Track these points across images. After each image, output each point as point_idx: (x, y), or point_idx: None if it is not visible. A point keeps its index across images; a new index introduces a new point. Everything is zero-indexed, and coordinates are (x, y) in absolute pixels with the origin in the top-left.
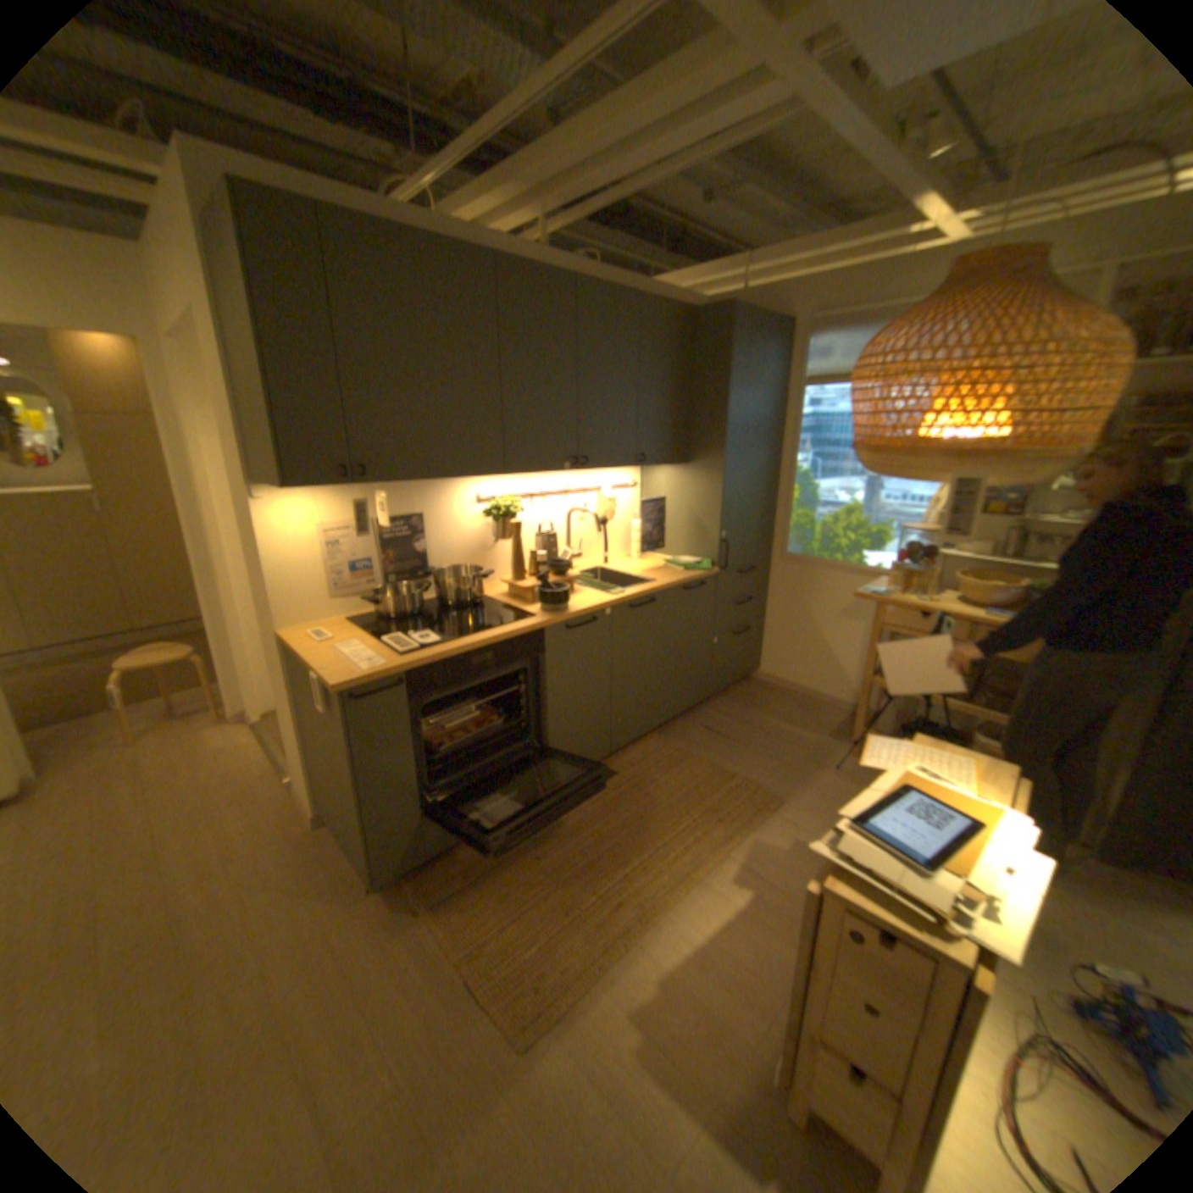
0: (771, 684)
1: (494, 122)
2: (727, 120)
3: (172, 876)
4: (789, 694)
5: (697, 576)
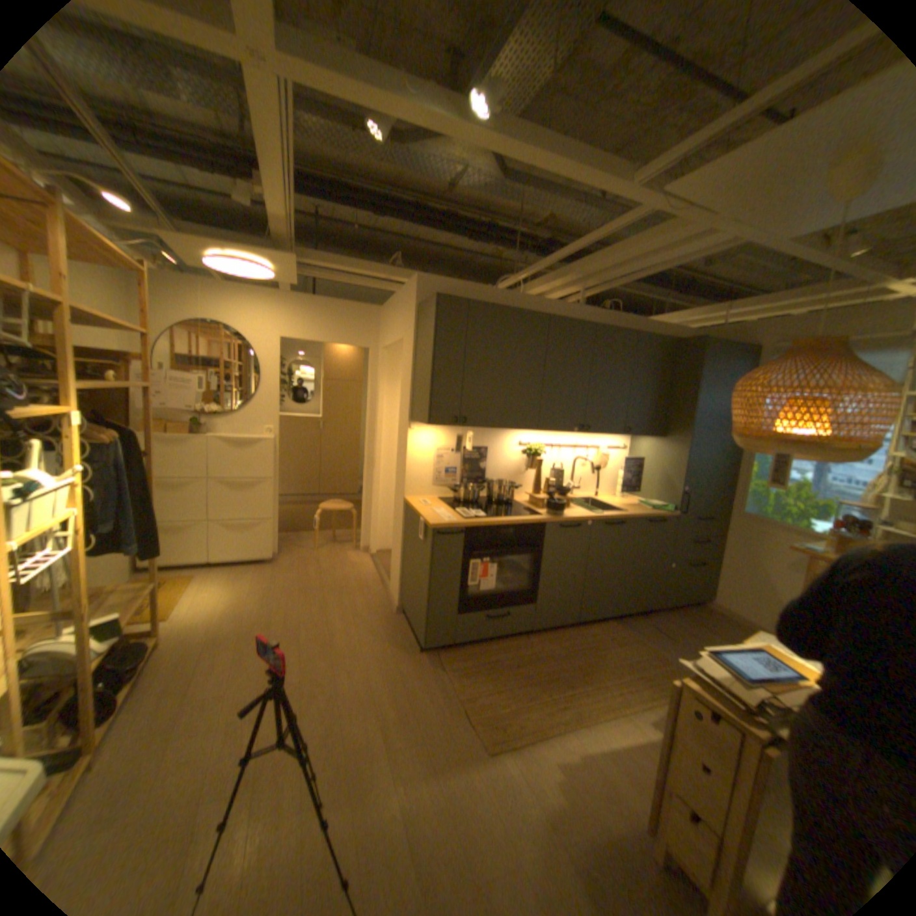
0: (724, 615)
1: (559, 256)
2: (694, 248)
3: (331, 615)
4: (739, 626)
5: (662, 514)
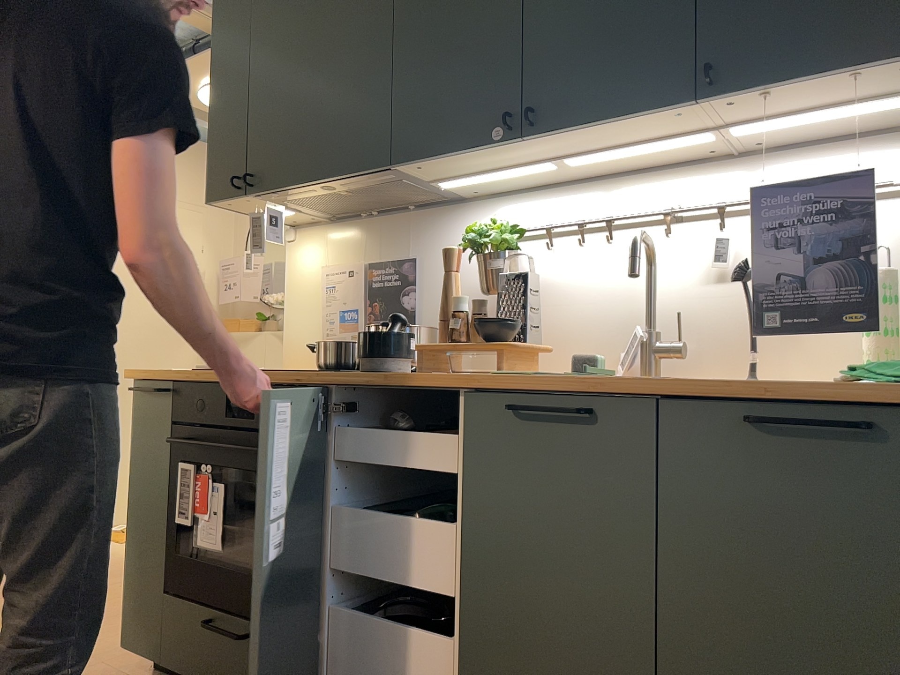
0: None
1: None
2: None
3: None
4: None
5: (865, 395)
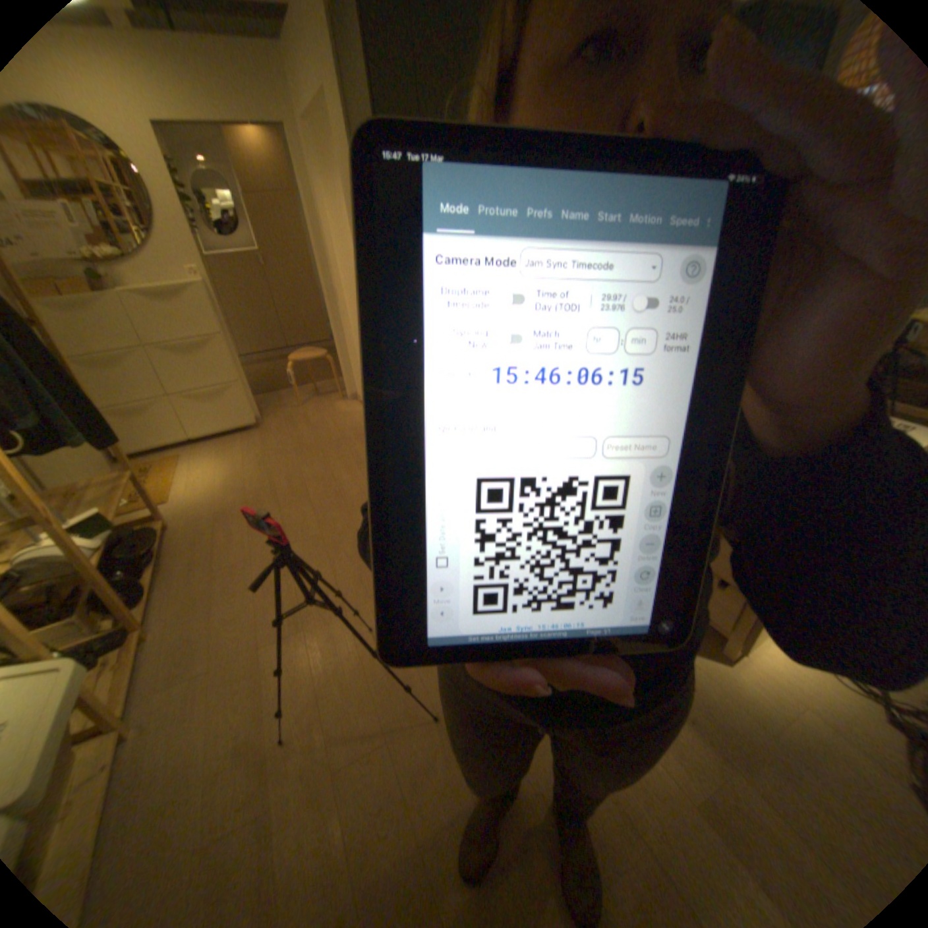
0: None
1: None
2: None
3: (334, 468)
4: None
5: None
